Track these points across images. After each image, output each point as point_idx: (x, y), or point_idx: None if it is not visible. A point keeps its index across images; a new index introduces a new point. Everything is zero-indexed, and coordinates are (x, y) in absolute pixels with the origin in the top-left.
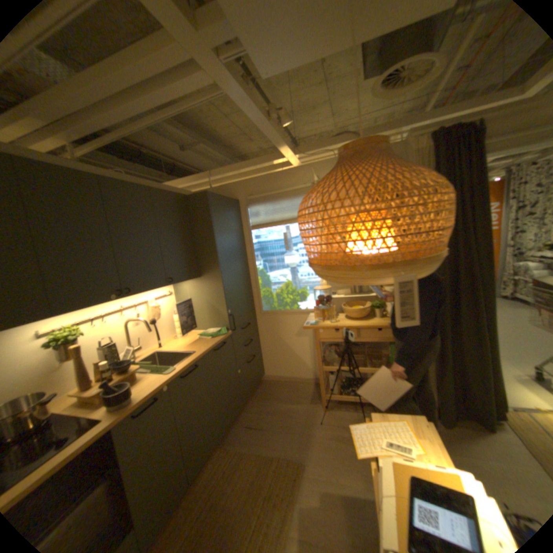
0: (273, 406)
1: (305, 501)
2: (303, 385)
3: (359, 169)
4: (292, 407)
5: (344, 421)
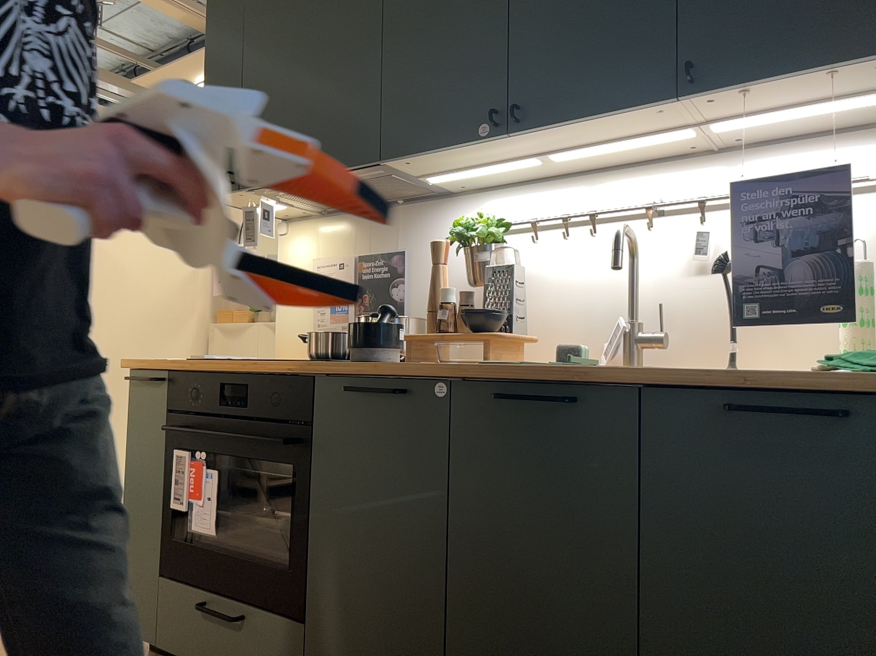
0: None
1: None
2: None
3: None
4: None
5: None
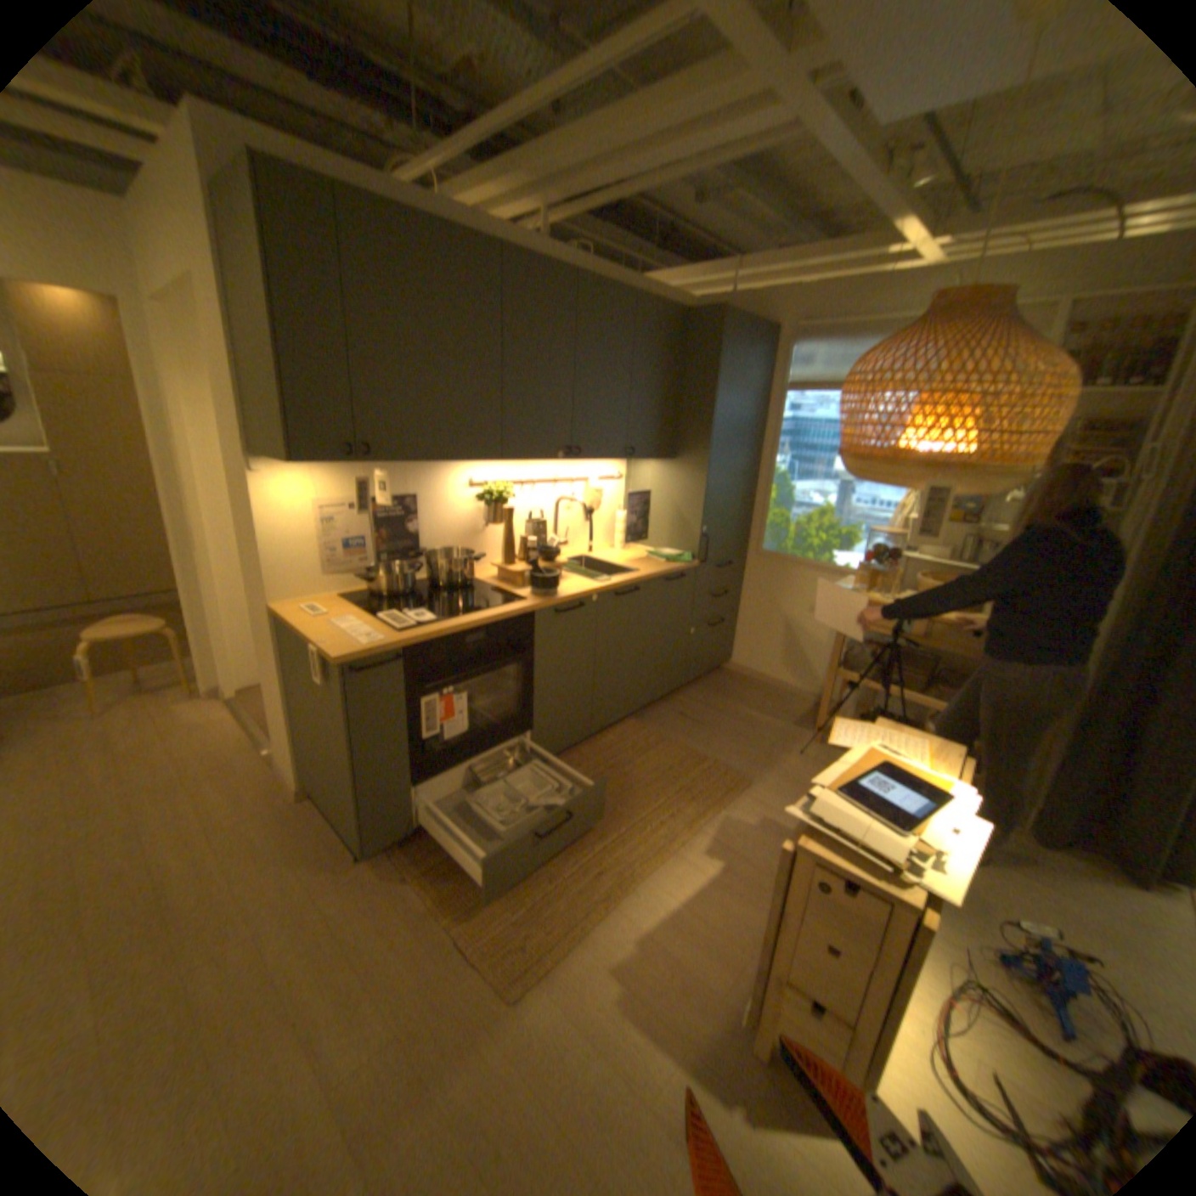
0: (730, 706)
1: (737, 814)
2: (792, 699)
3: (940, 334)
4: (760, 718)
5: None
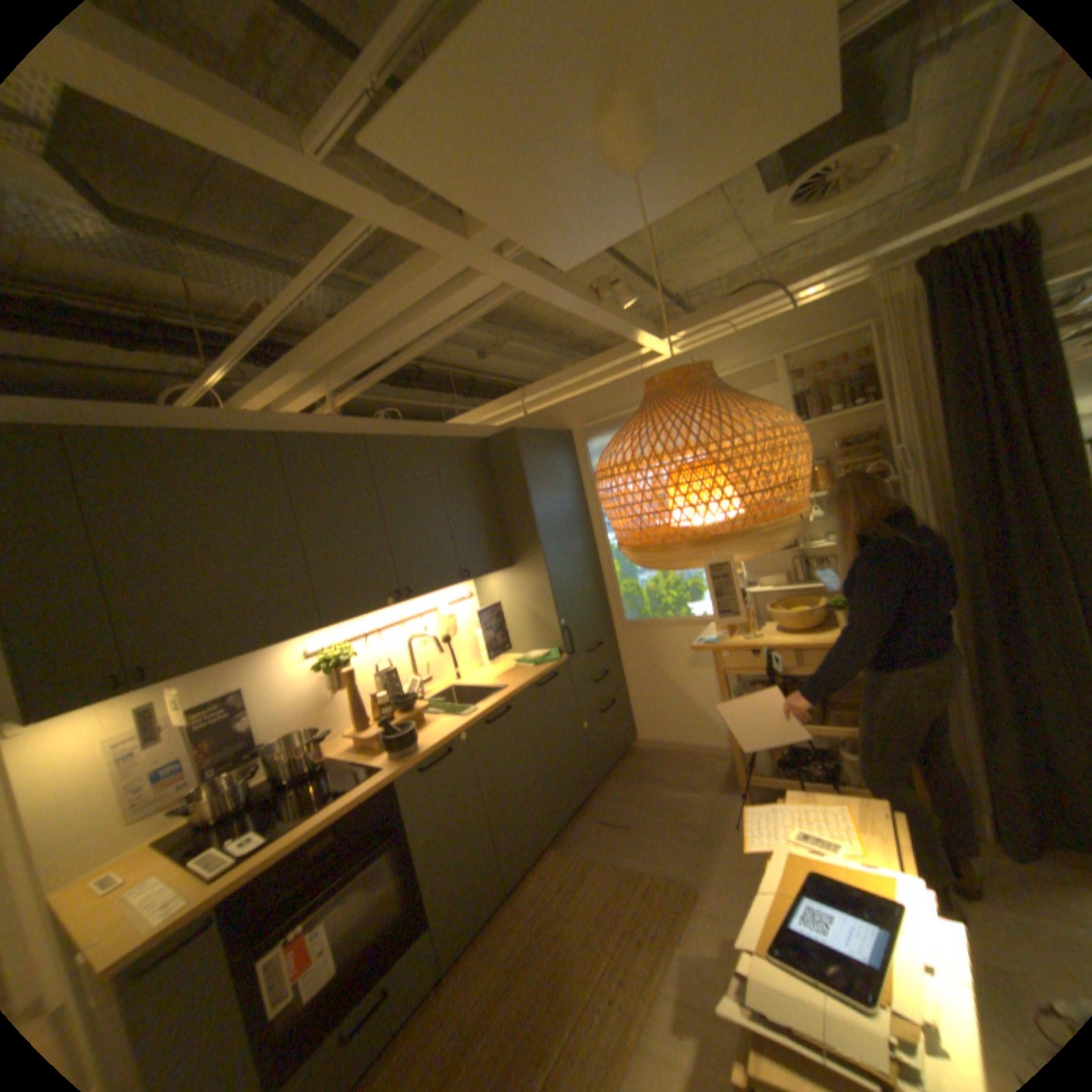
0: (650, 791)
1: (693, 946)
2: (709, 760)
3: (659, 417)
4: (684, 796)
5: None
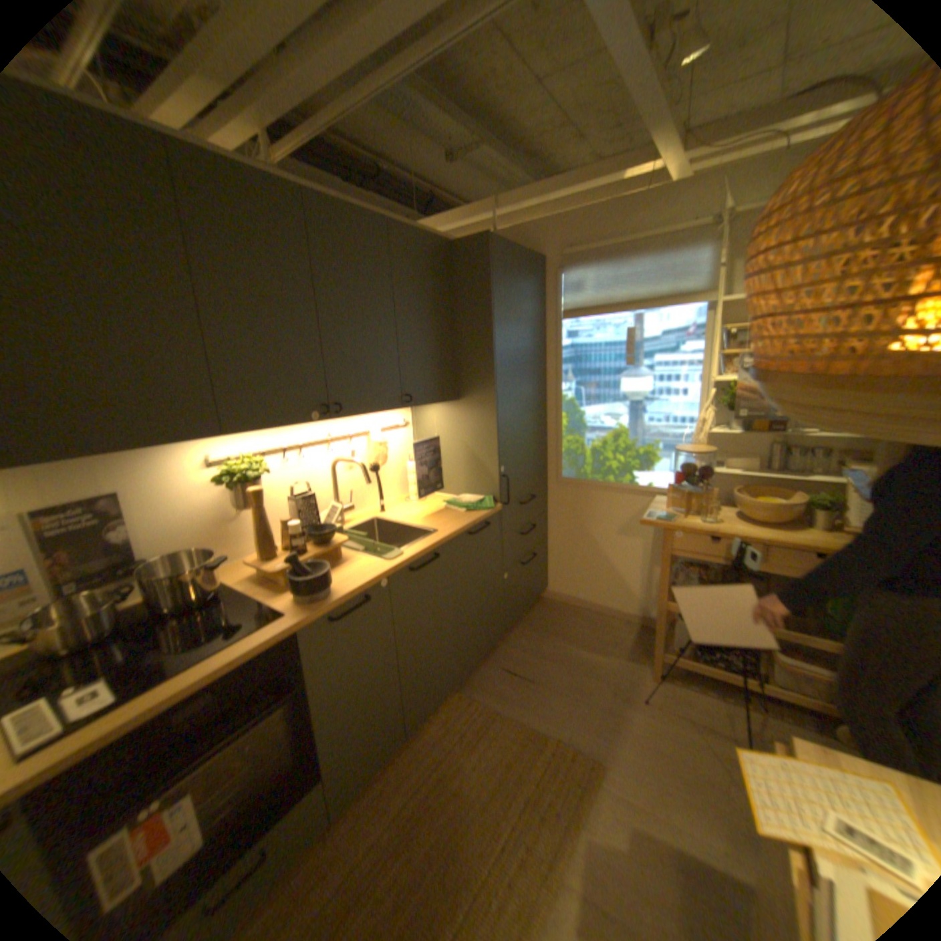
0: (558, 646)
1: (601, 832)
2: (617, 623)
3: None
4: (592, 657)
5: (694, 710)
